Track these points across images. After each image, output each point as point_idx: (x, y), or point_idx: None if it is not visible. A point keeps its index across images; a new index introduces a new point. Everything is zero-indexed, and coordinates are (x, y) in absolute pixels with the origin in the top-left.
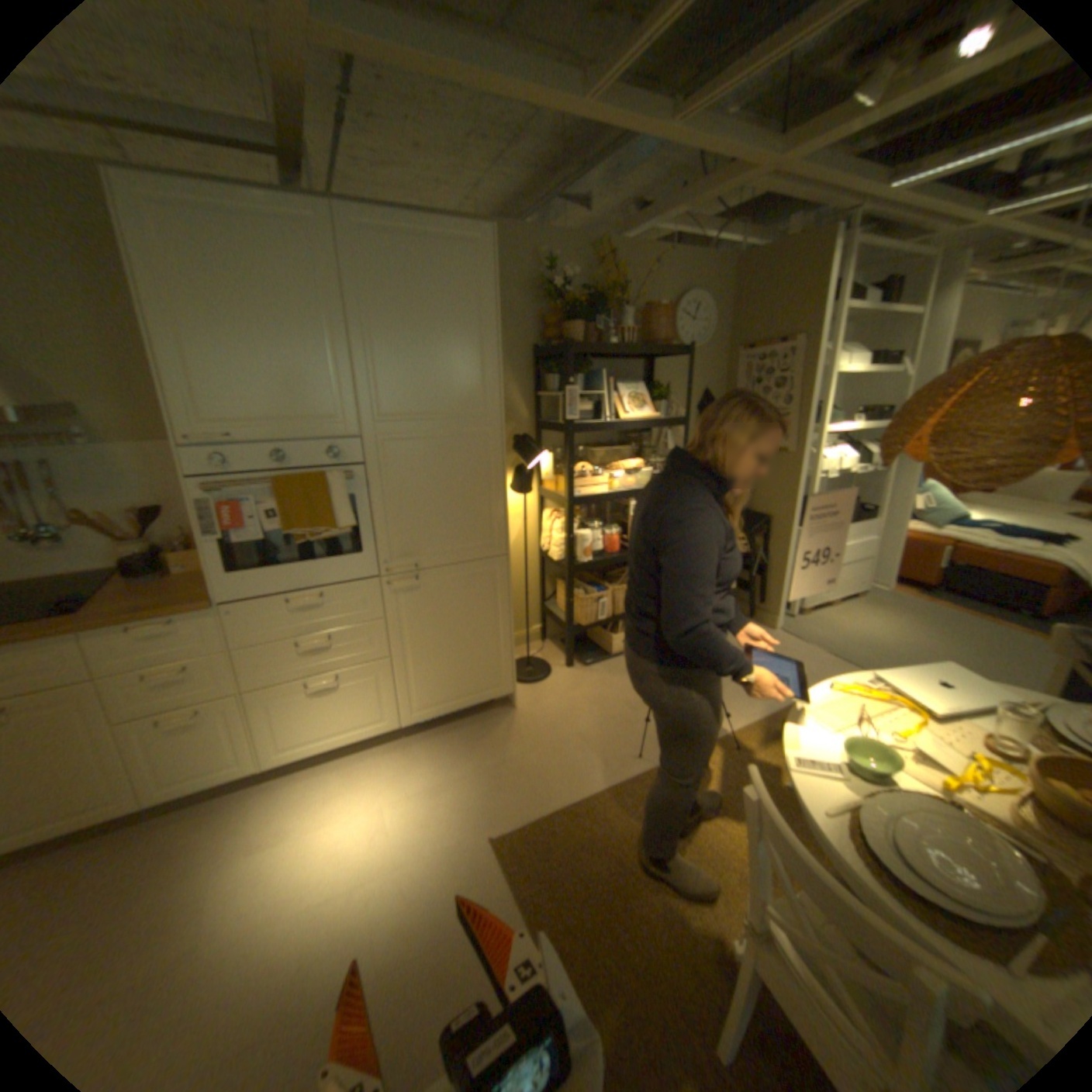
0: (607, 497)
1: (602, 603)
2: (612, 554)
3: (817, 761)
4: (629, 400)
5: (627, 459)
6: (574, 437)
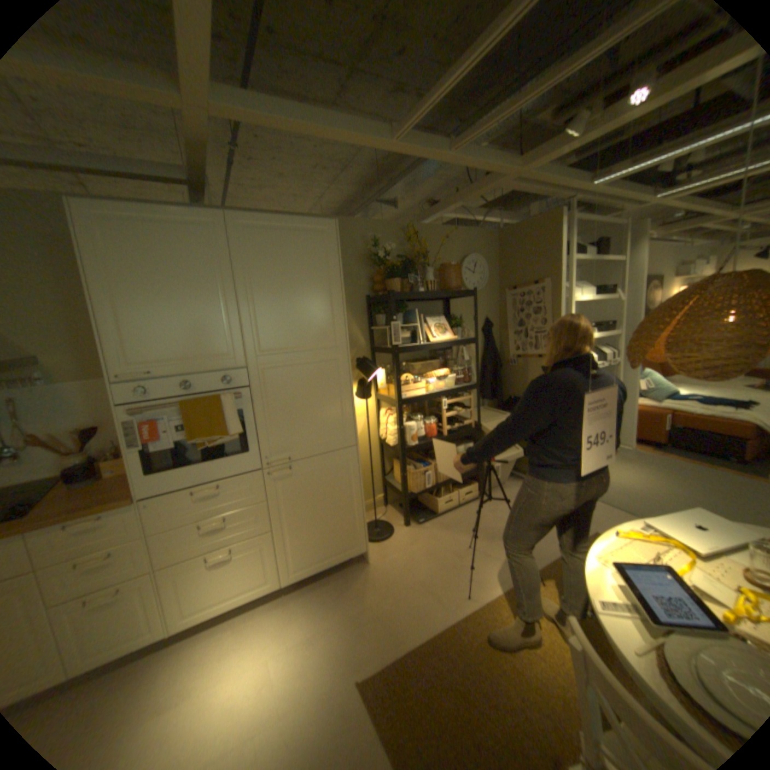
0: (425, 397)
1: (427, 475)
2: (431, 438)
3: (616, 602)
4: (434, 328)
5: (436, 369)
6: (398, 356)
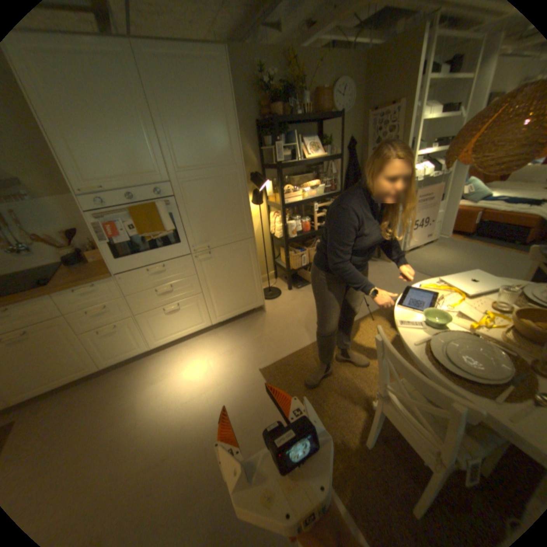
0: (301, 202)
1: (303, 257)
2: (306, 232)
3: (410, 321)
4: (309, 147)
5: (310, 181)
6: (281, 171)
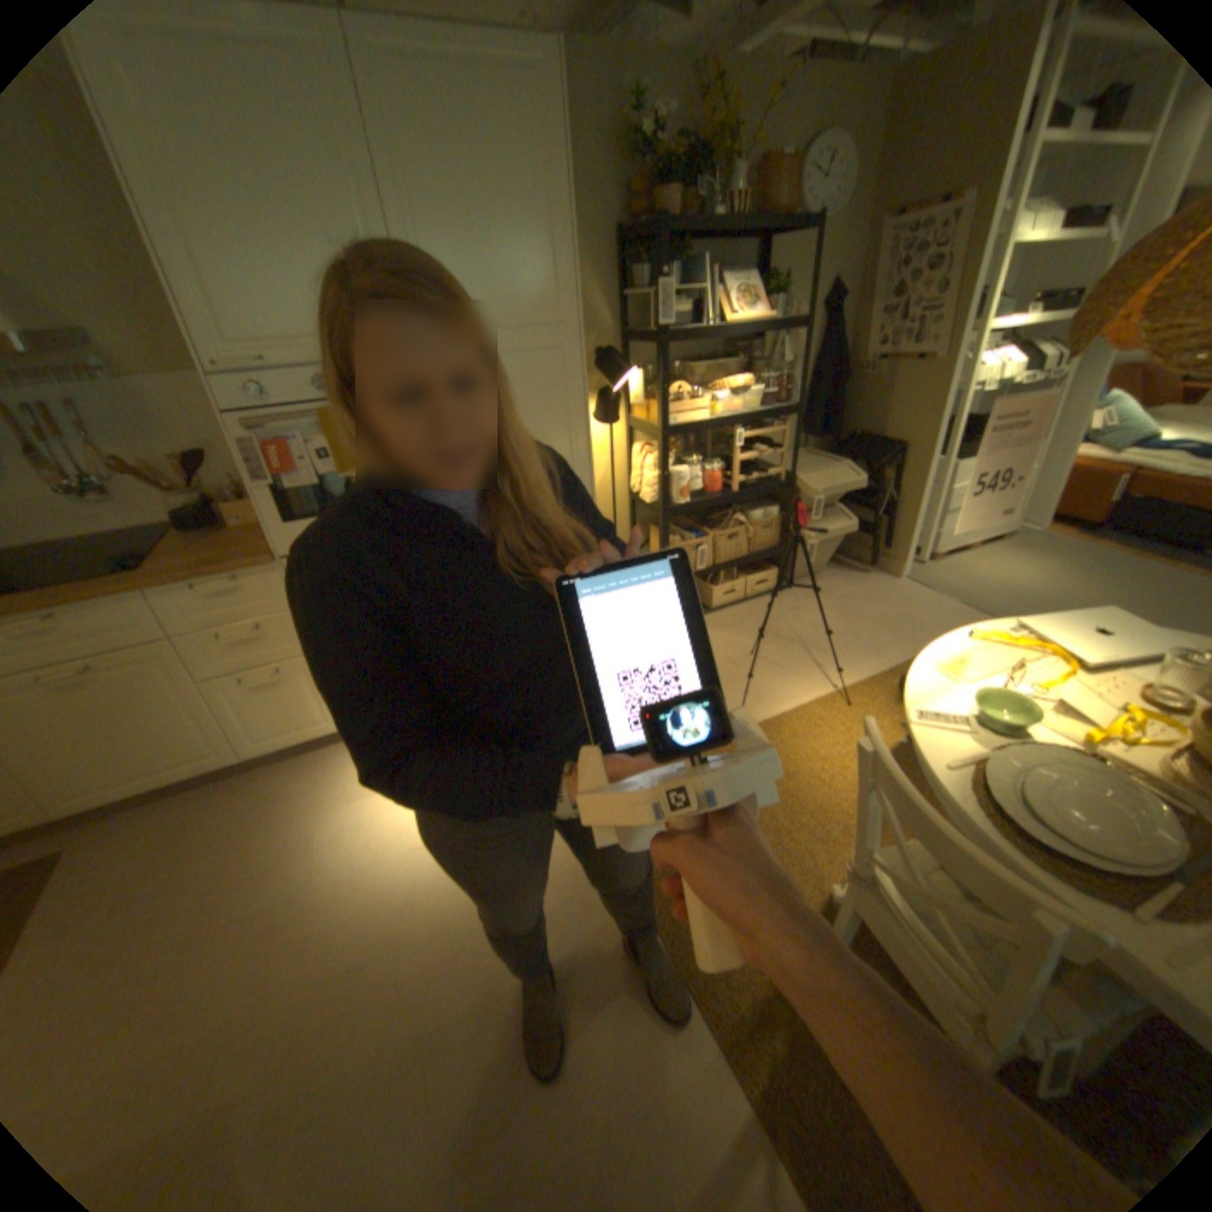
0: (707, 425)
1: (700, 551)
2: (712, 494)
3: (941, 713)
4: (737, 296)
5: (731, 376)
6: (667, 348)
